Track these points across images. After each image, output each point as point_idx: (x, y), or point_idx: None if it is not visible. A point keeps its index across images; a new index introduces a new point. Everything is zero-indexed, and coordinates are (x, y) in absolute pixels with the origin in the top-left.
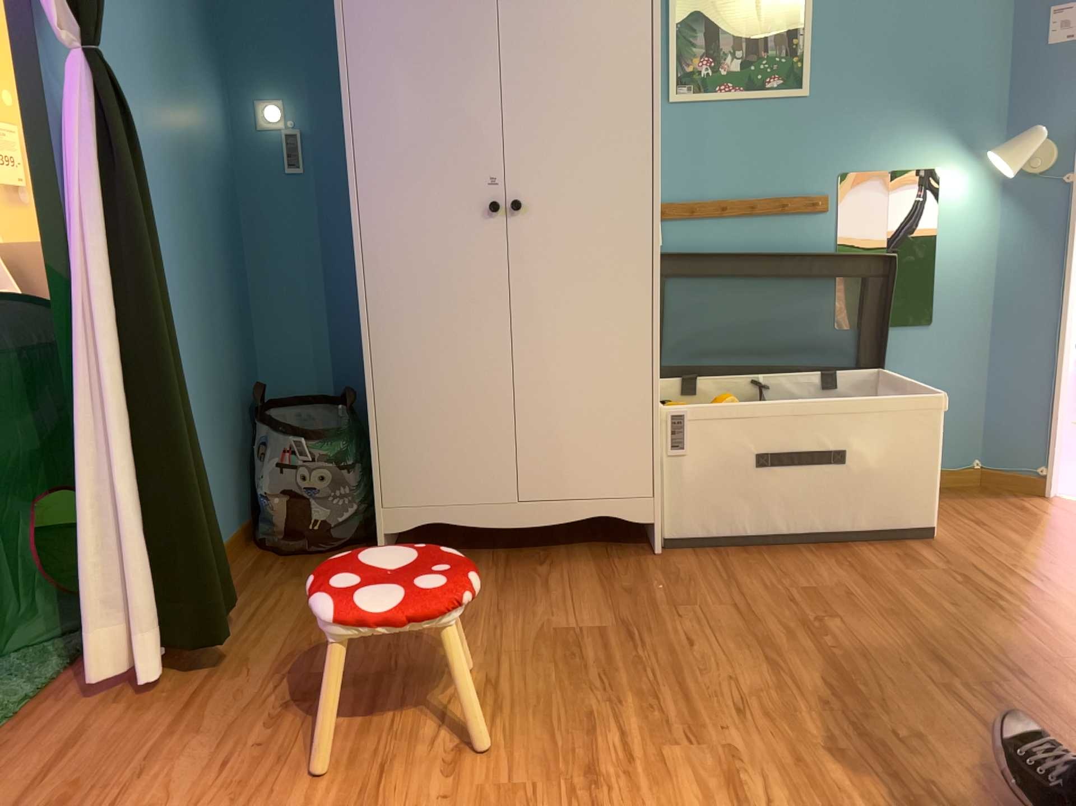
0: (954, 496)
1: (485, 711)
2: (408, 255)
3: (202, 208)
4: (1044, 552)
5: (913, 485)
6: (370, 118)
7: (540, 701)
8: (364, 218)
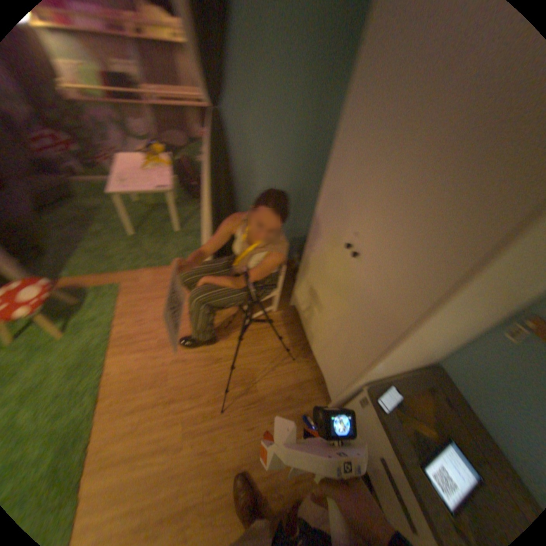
0: None
1: (201, 369)
2: (324, 235)
3: (317, 158)
4: None
5: None
6: (338, 162)
7: (207, 385)
8: (321, 208)
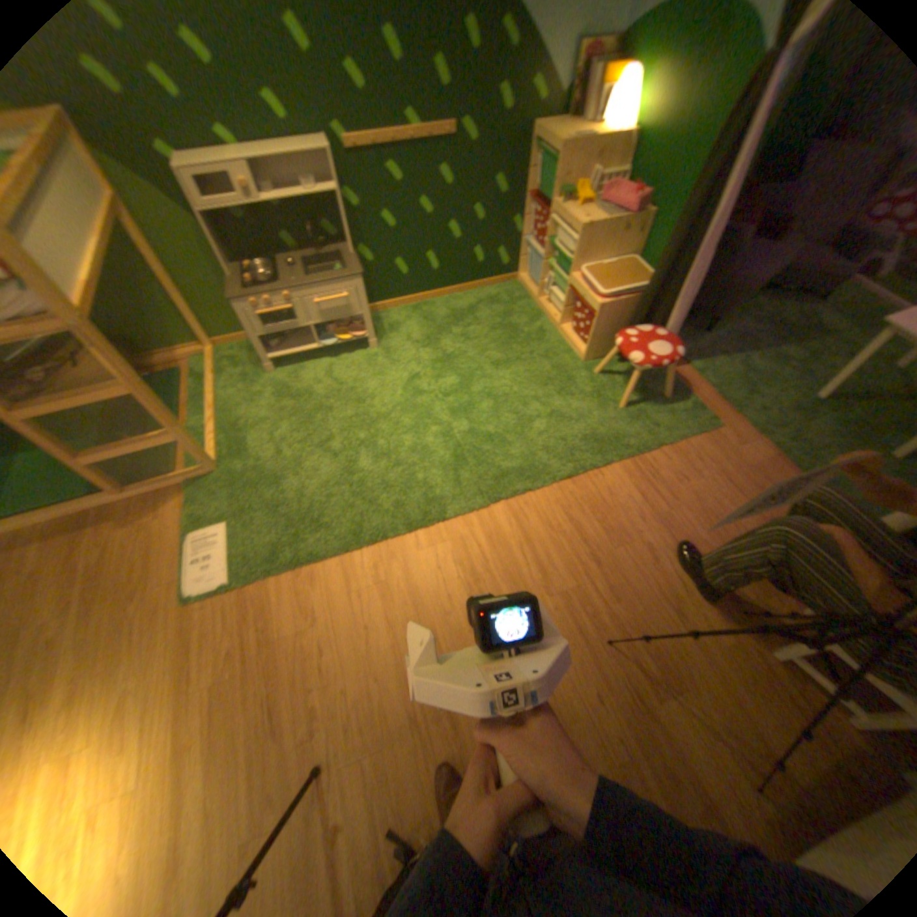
0: None
1: (656, 593)
2: None
3: None
4: None
5: None
6: None
7: (638, 610)
8: None
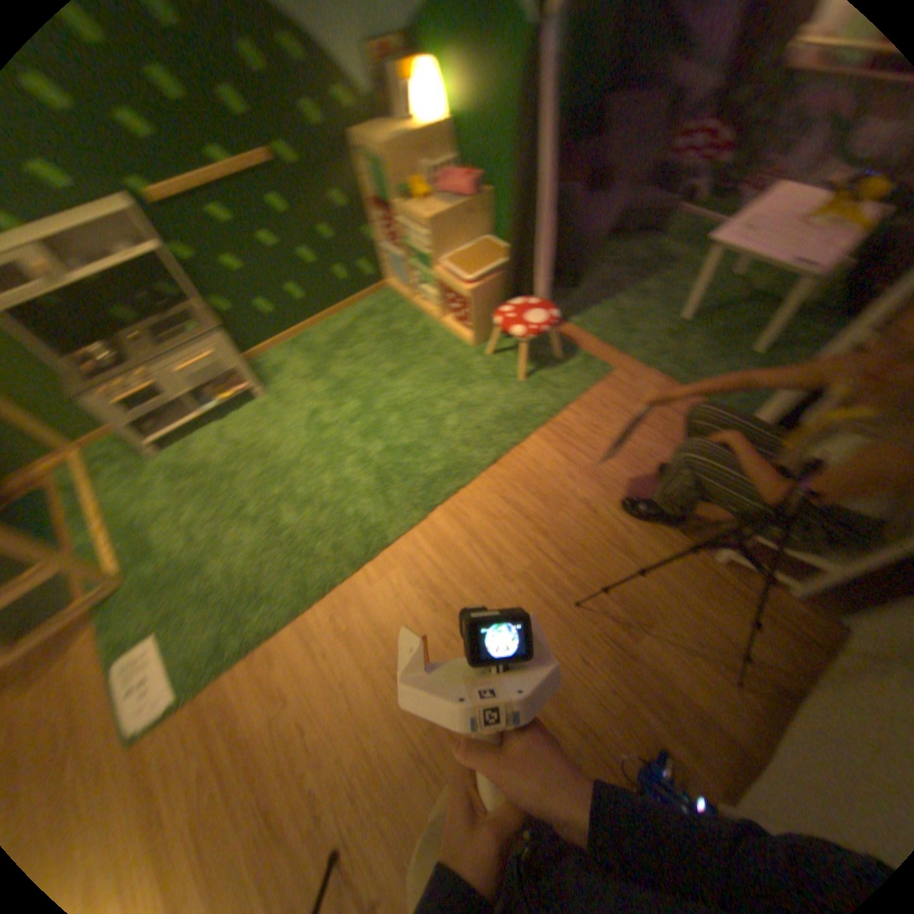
0: None
1: (604, 542)
2: None
3: None
4: None
5: None
6: None
7: (593, 564)
8: None
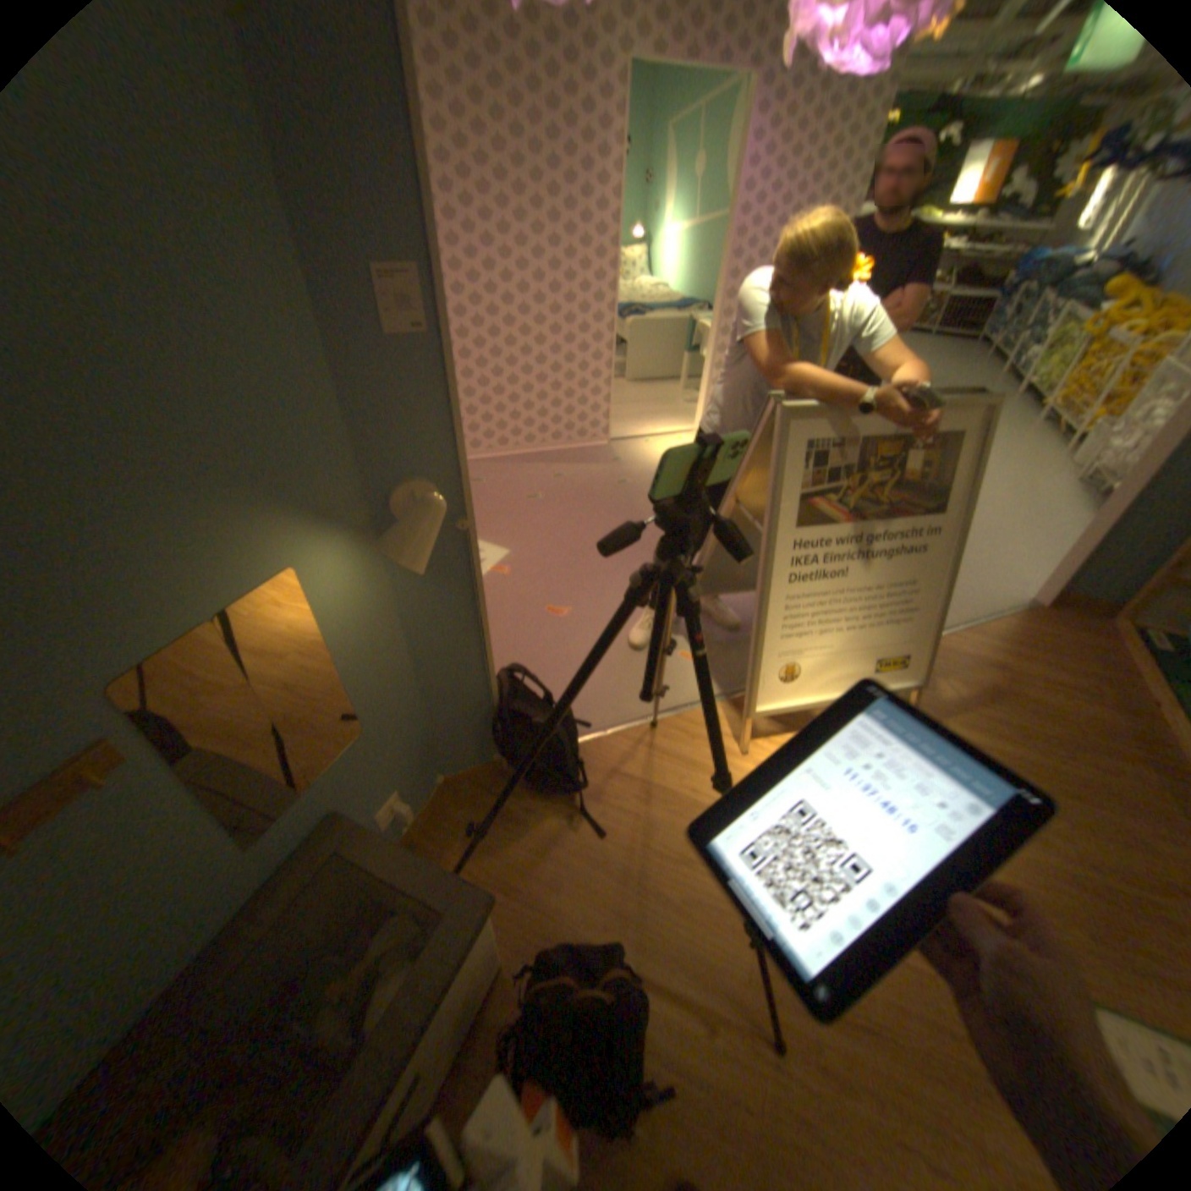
0: (446, 835)
1: None
2: None
3: None
4: (580, 896)
5: (482, 978)
6: None
7: None
8: None
